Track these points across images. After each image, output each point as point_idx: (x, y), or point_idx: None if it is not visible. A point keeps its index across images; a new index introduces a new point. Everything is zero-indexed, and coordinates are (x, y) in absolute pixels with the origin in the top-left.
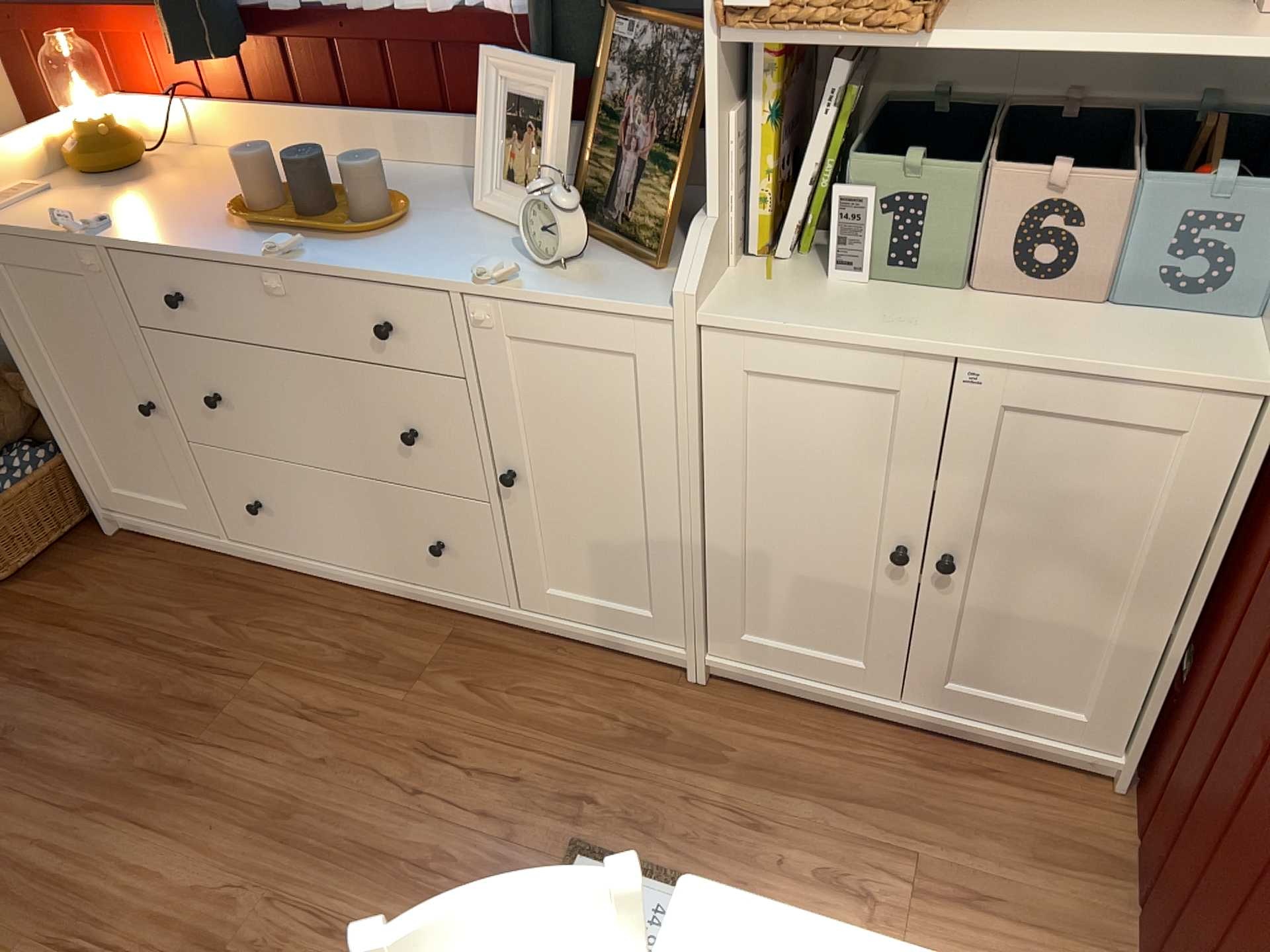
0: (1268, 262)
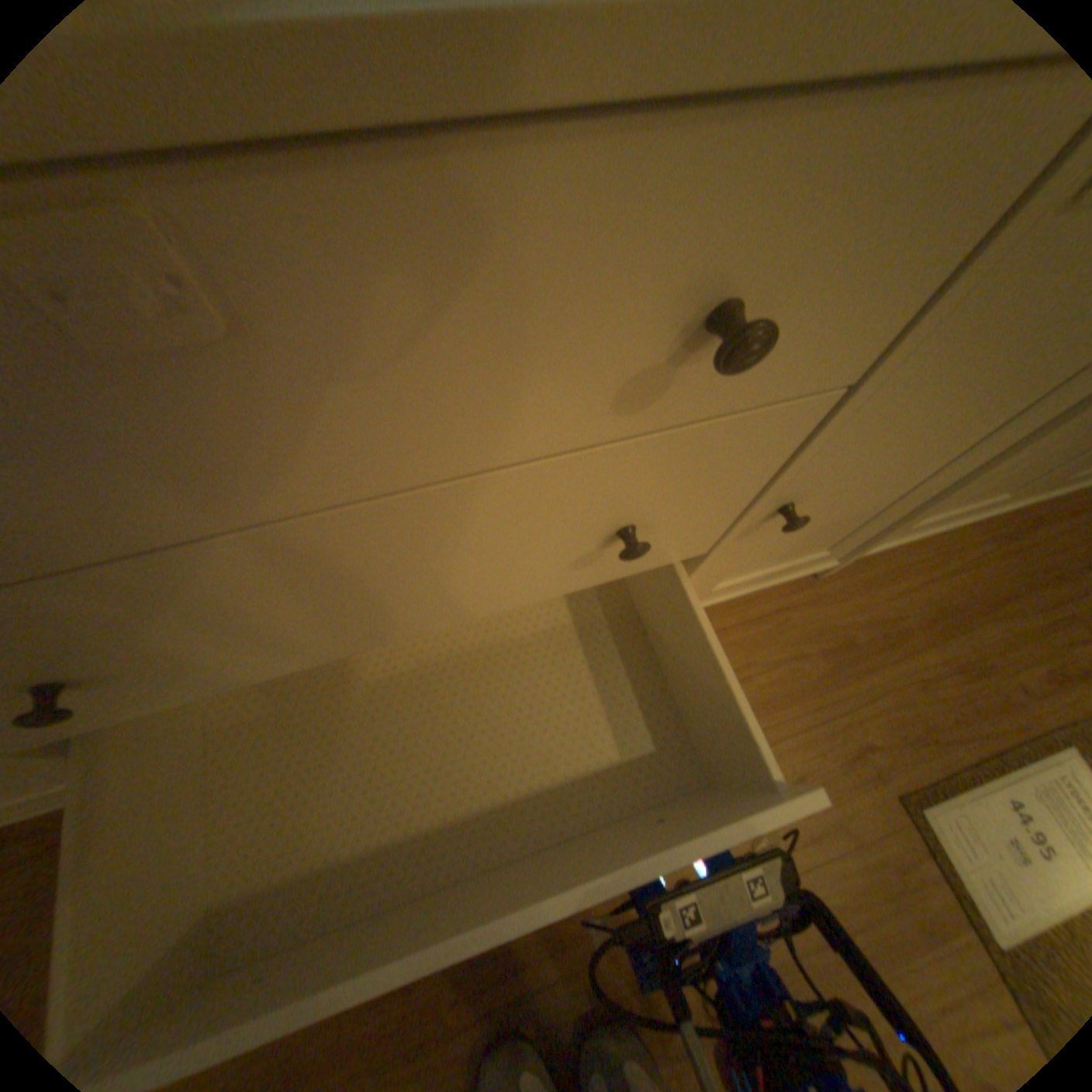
0: None
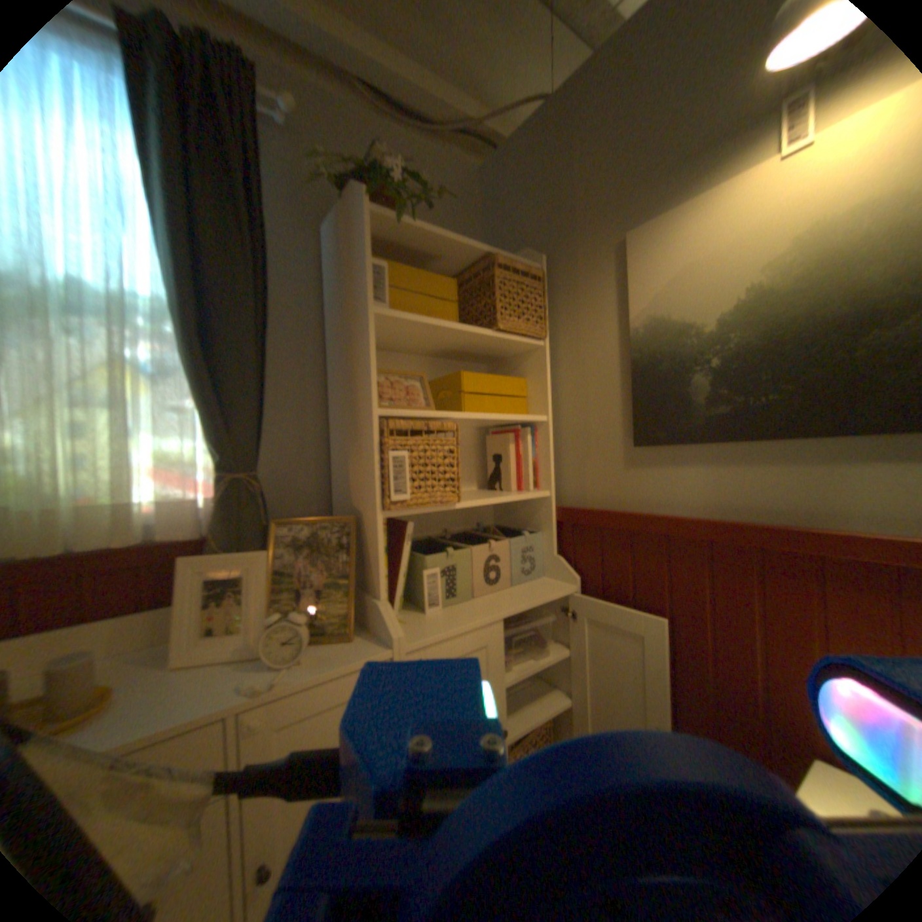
0: (546, 554)
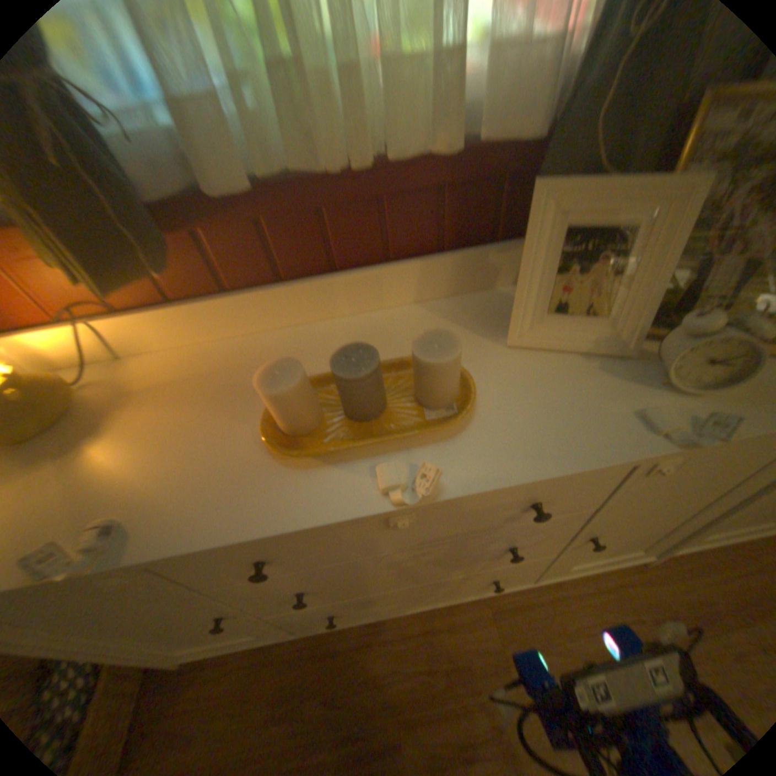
0: None
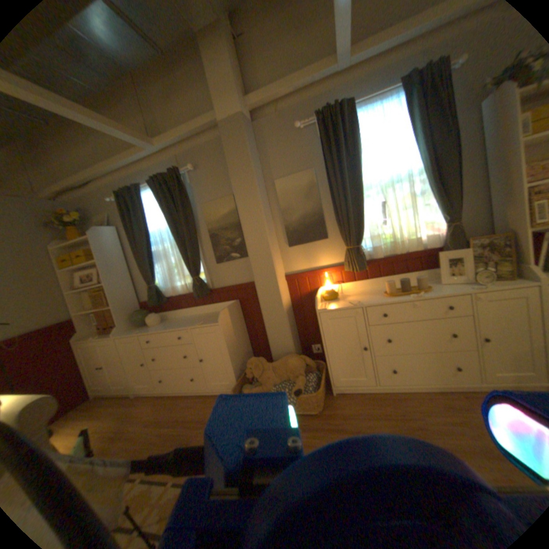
0: None
